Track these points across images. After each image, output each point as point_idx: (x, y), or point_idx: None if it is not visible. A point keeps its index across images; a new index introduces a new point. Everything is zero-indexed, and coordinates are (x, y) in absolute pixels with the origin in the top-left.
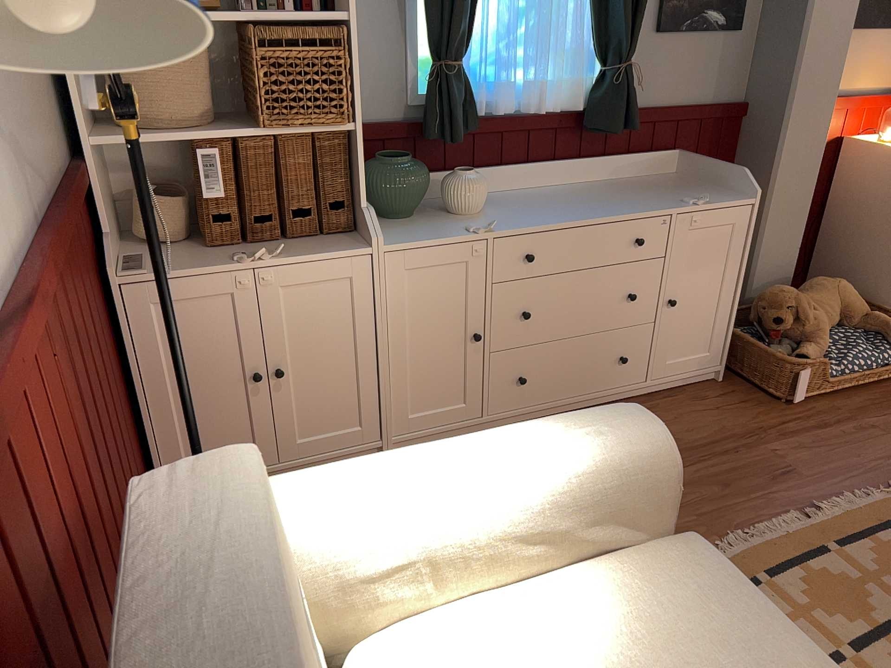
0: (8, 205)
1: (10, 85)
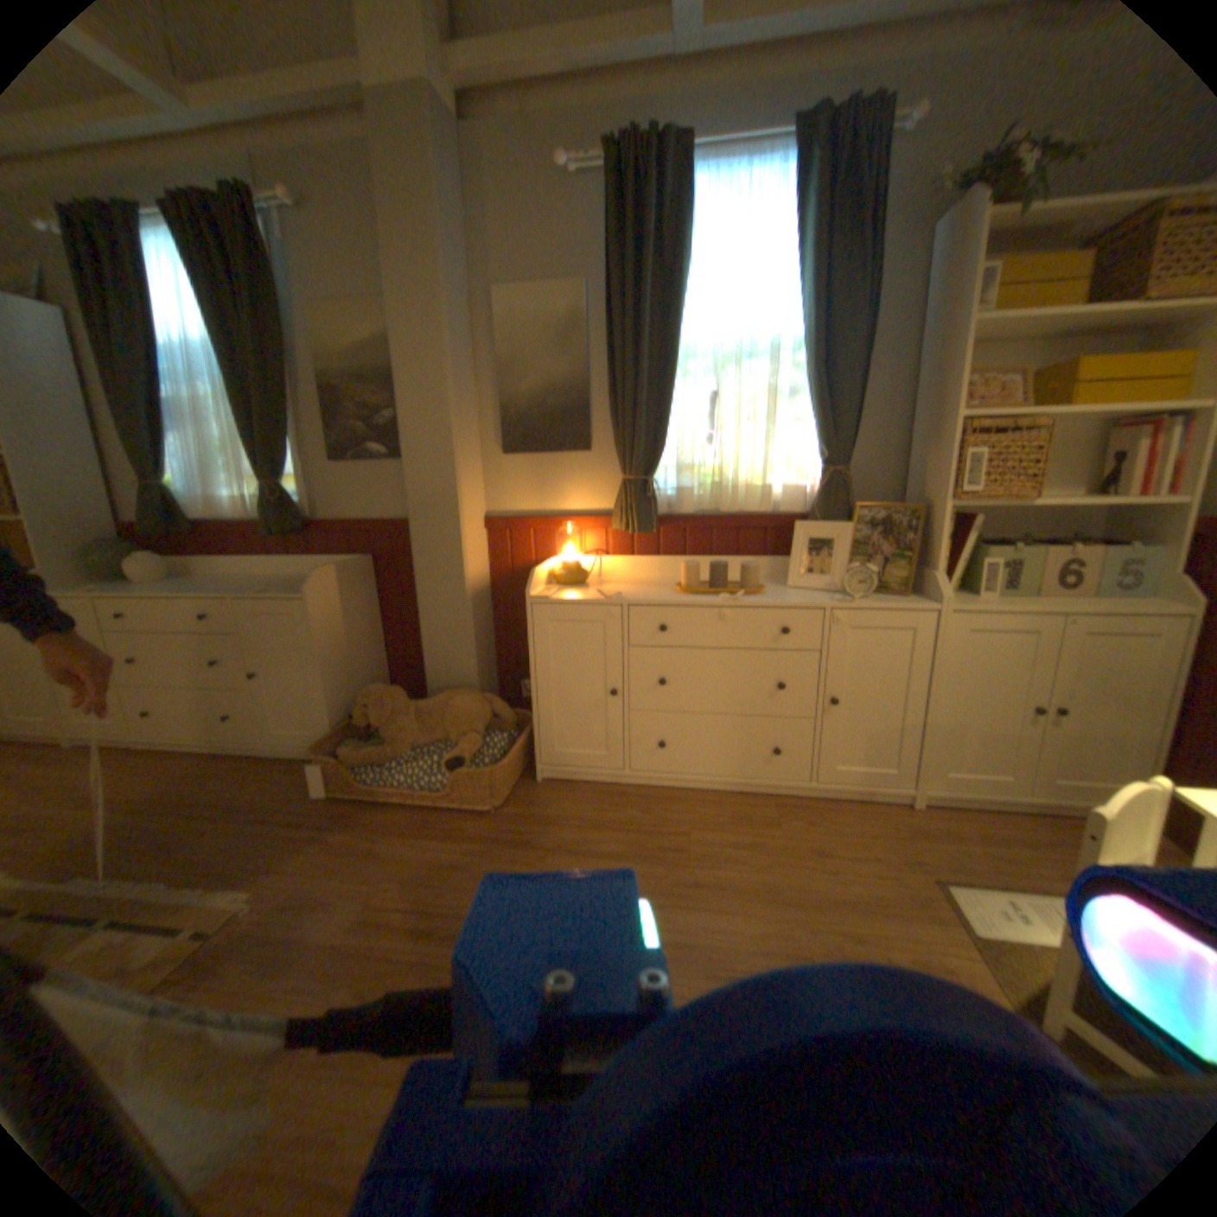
0: None
1: None
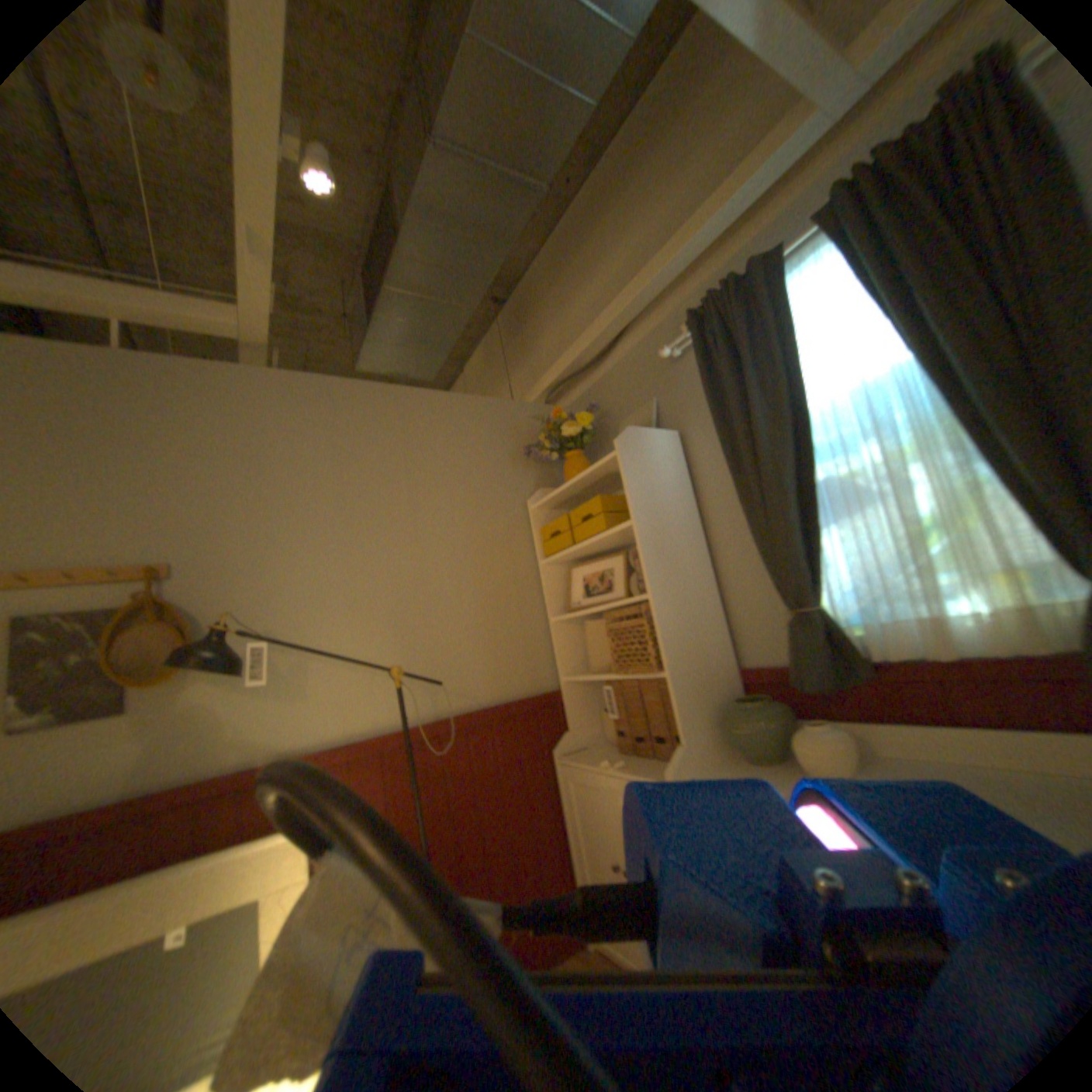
0: (407, 707)
1: (461, 657)
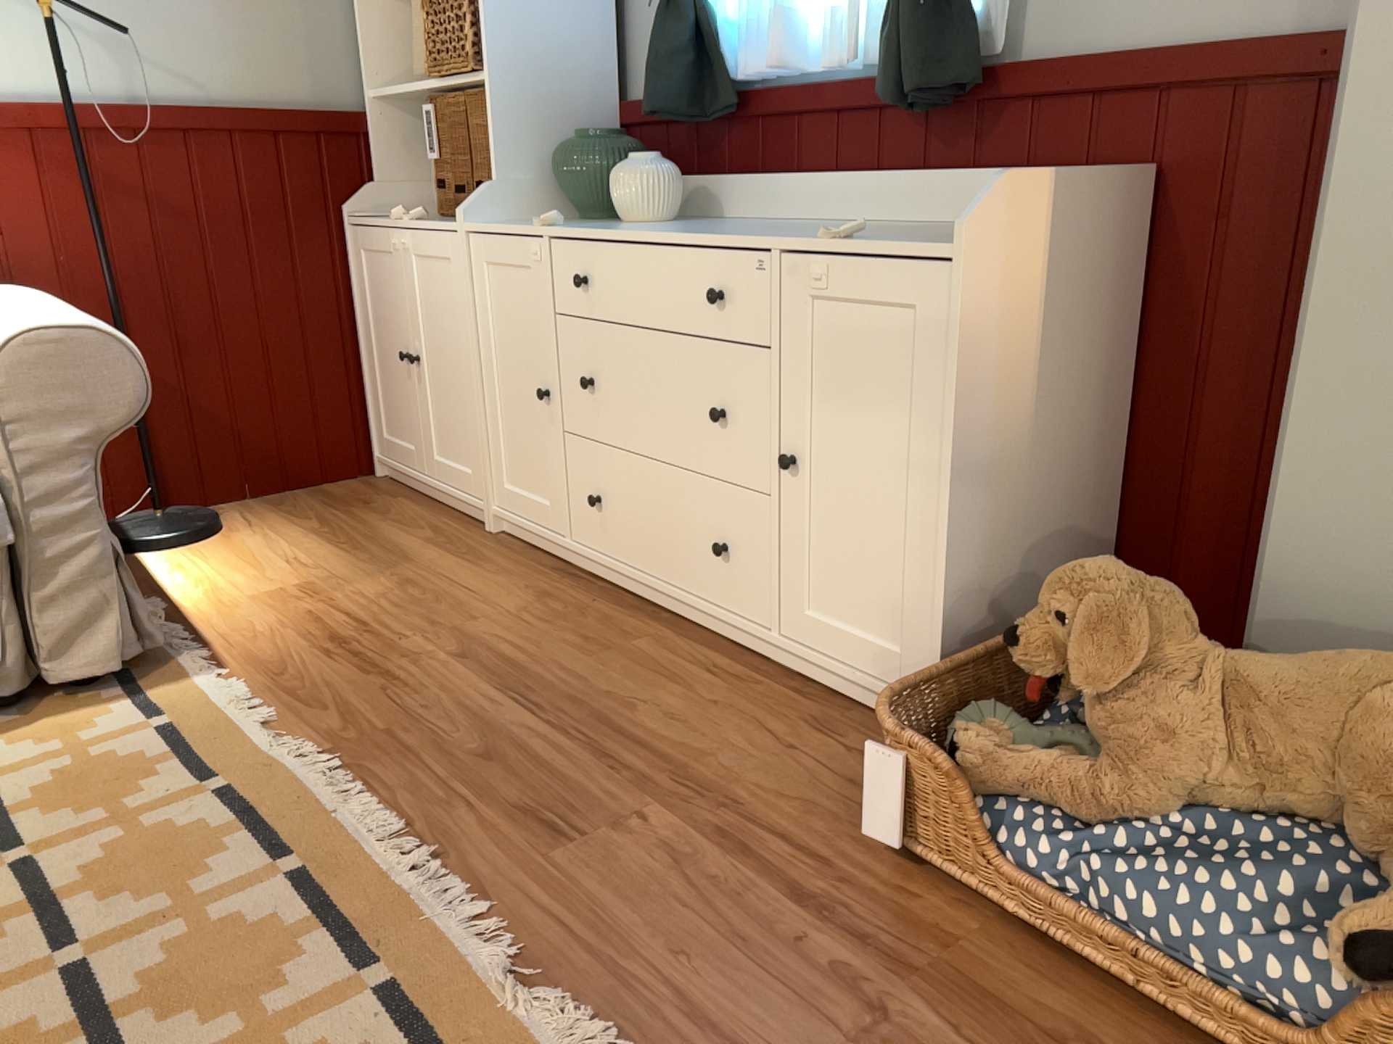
0: (75, 76)
1: (178, 15)
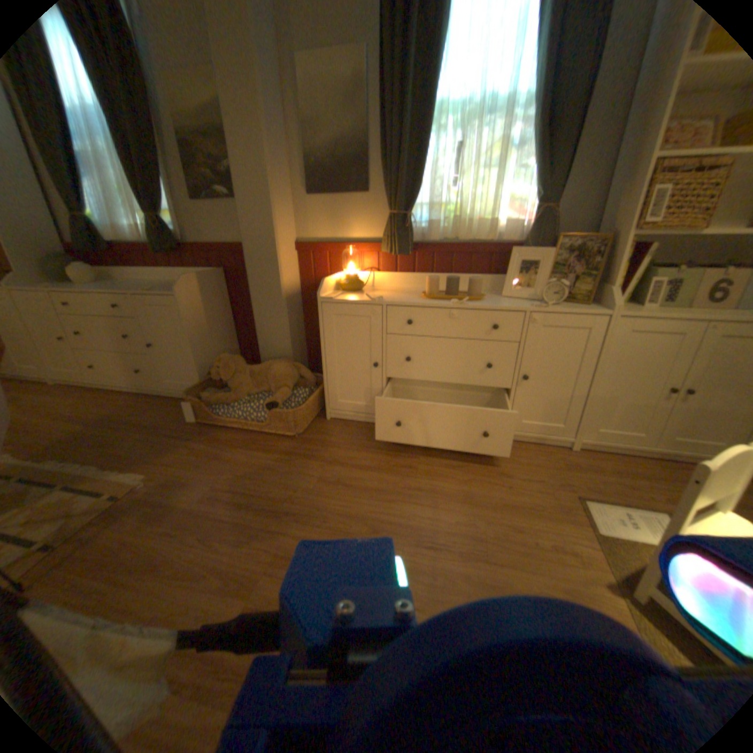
0: None
1: None
